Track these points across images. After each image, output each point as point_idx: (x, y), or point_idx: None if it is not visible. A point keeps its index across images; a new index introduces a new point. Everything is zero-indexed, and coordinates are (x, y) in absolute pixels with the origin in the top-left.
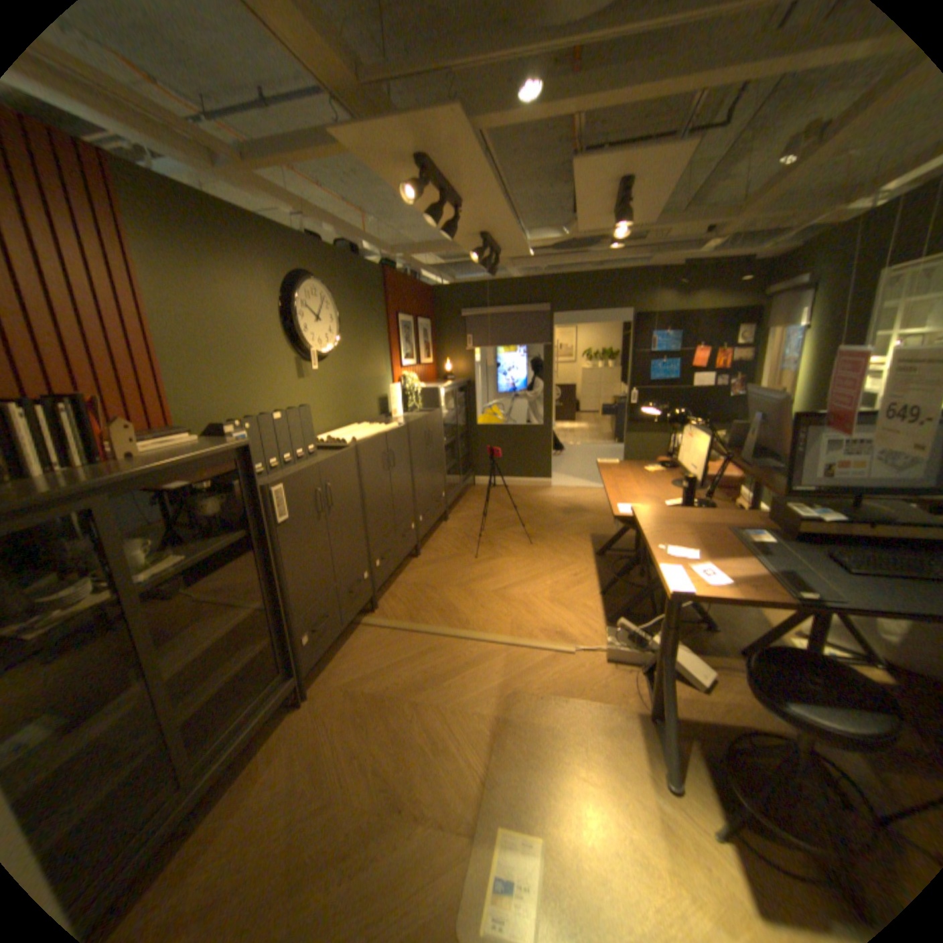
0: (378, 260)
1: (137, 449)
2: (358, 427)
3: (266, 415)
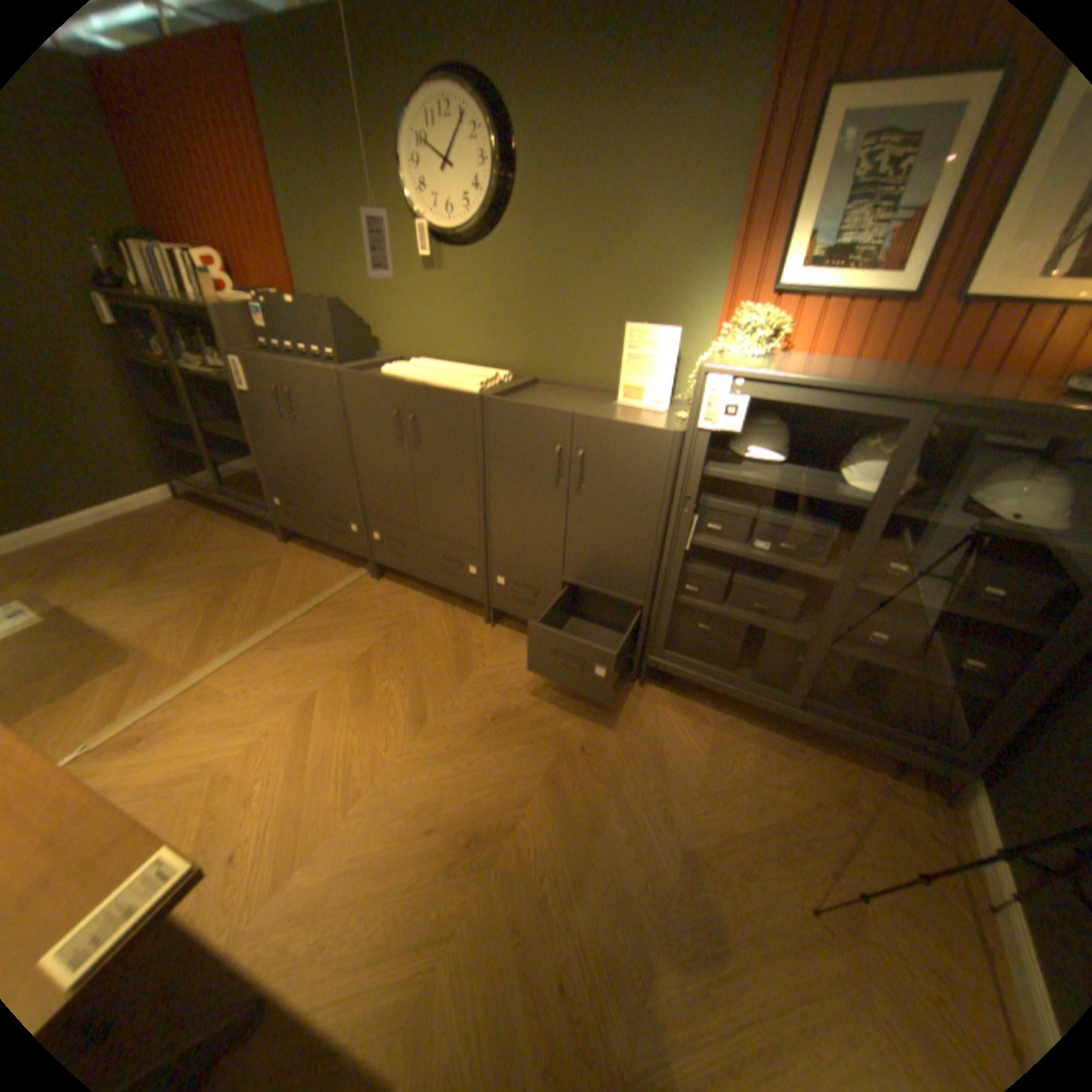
0: None
1: (212, 293)
2: (467, 371)
3: (275, 295)
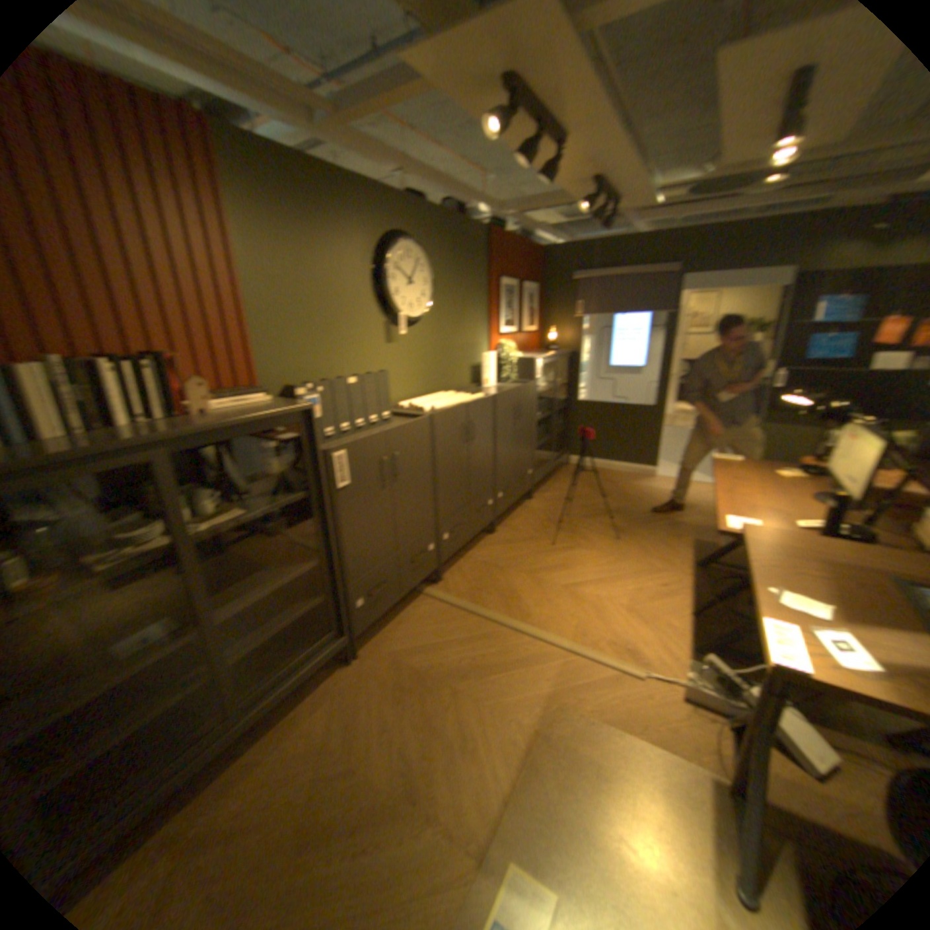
0: (484, 220)
1: (208, 407)
2: (441, 396)
3: (337, 380)
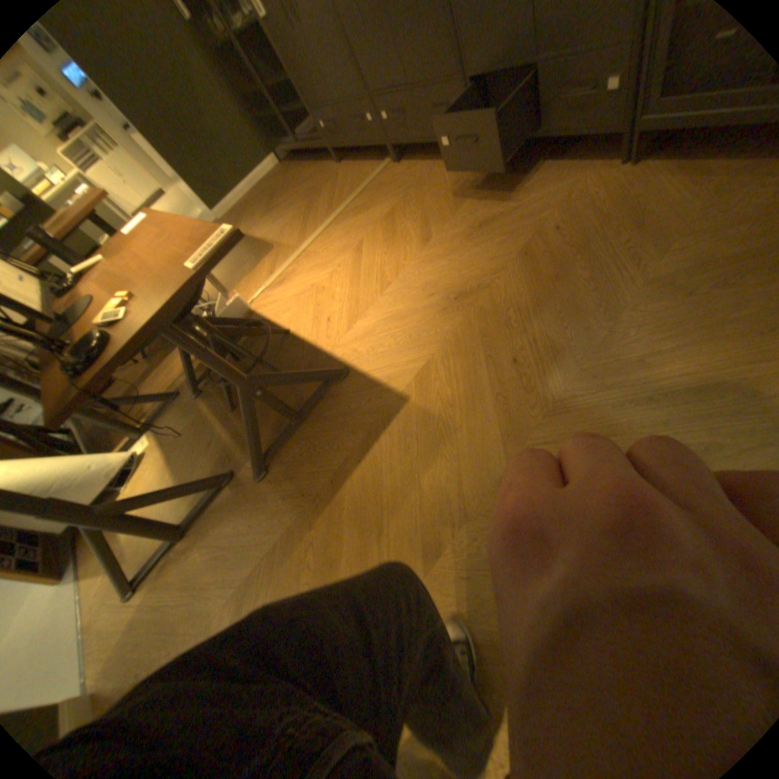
0: None
1: None
2: None
3: None
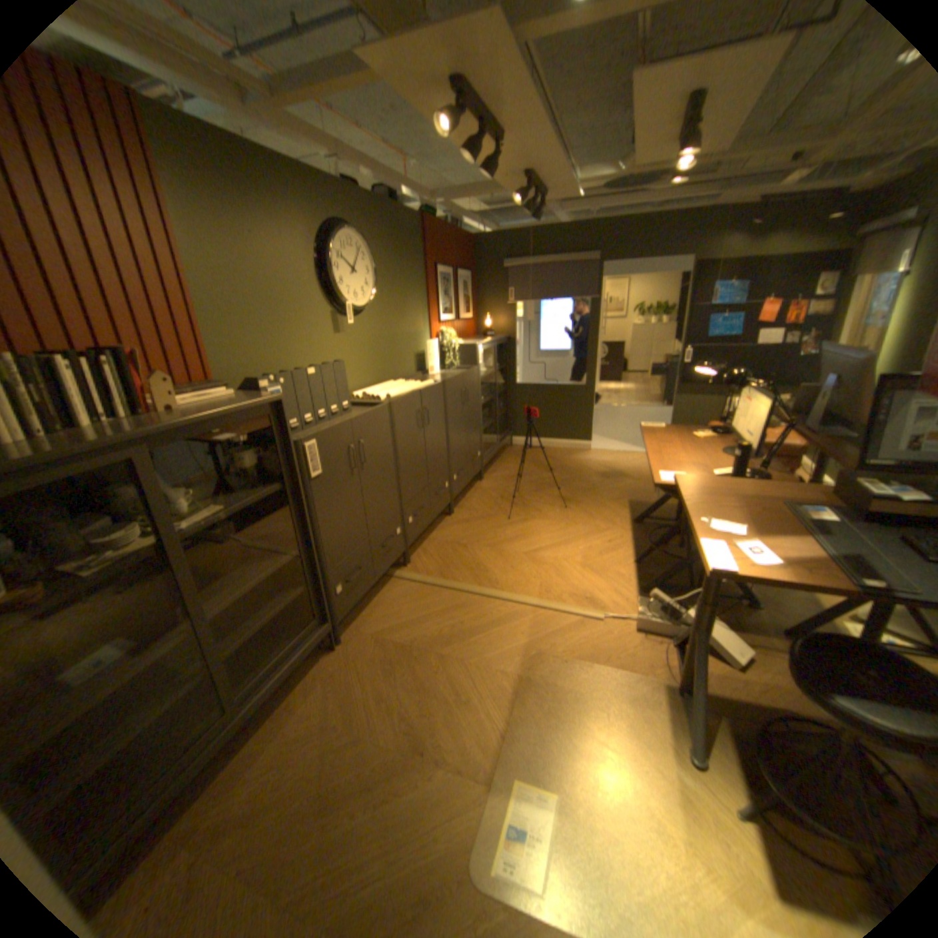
0: (417, 207)
1: (177, 402)
2: (394, 384)
3: (300, 371)
